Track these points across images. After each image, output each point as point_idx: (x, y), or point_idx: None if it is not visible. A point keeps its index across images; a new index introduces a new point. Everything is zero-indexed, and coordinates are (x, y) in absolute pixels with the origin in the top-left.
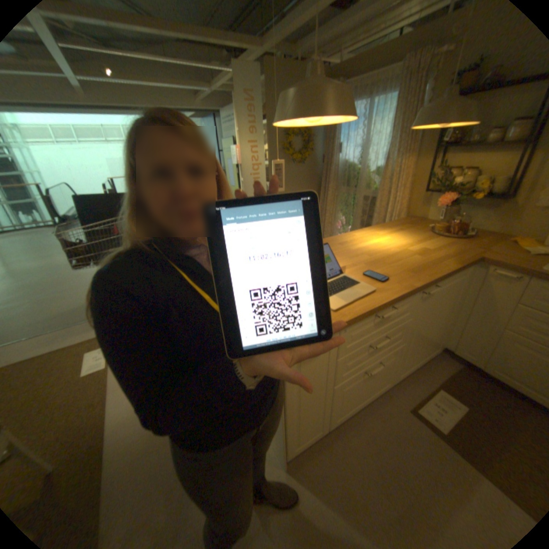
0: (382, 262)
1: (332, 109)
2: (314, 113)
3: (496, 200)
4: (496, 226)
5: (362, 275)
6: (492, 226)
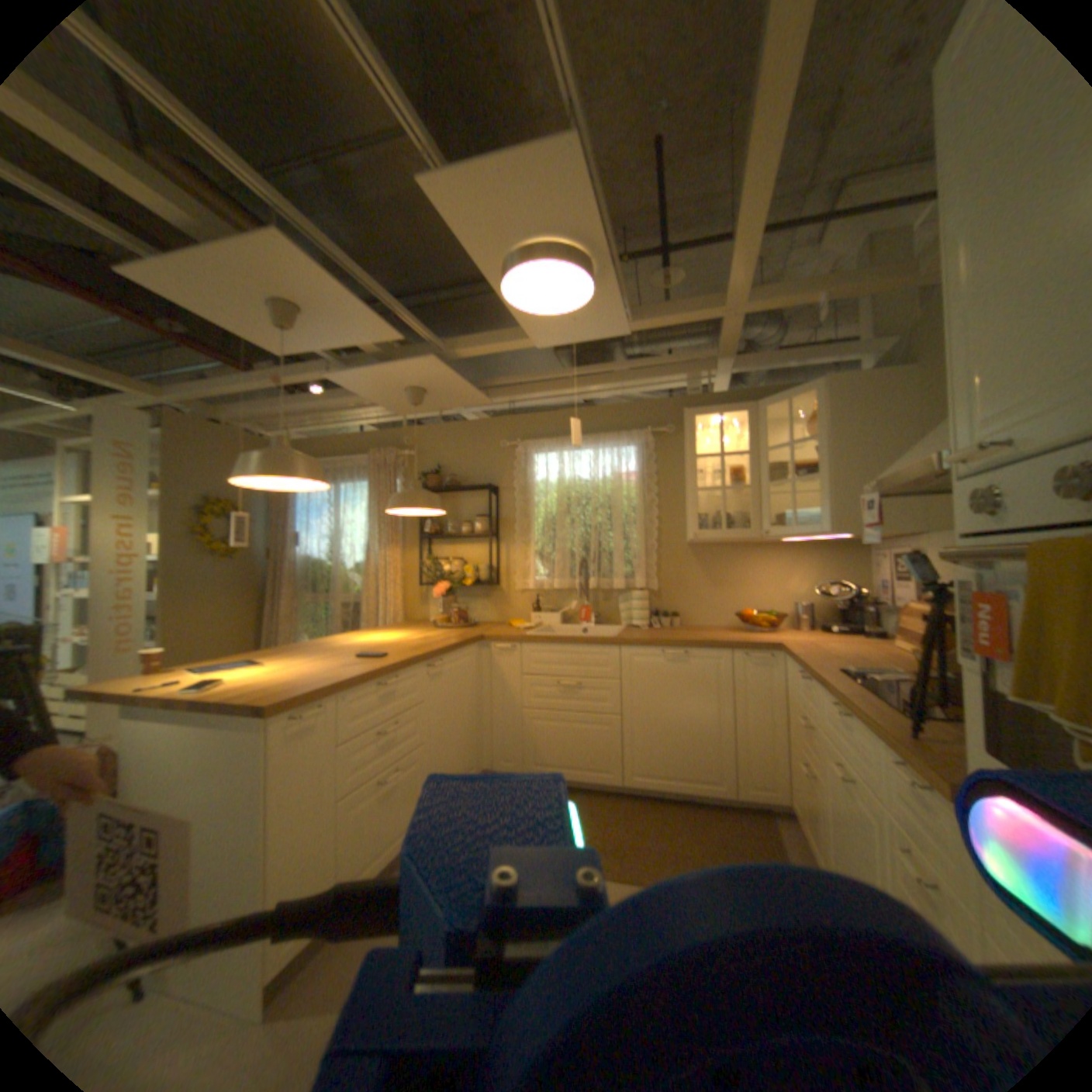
0: (378, 649)
1: (301, 479)
2: (280, 480)
3: (487, 590)
4: (494, 617)
5: (356, 658)
6: (491, 617)
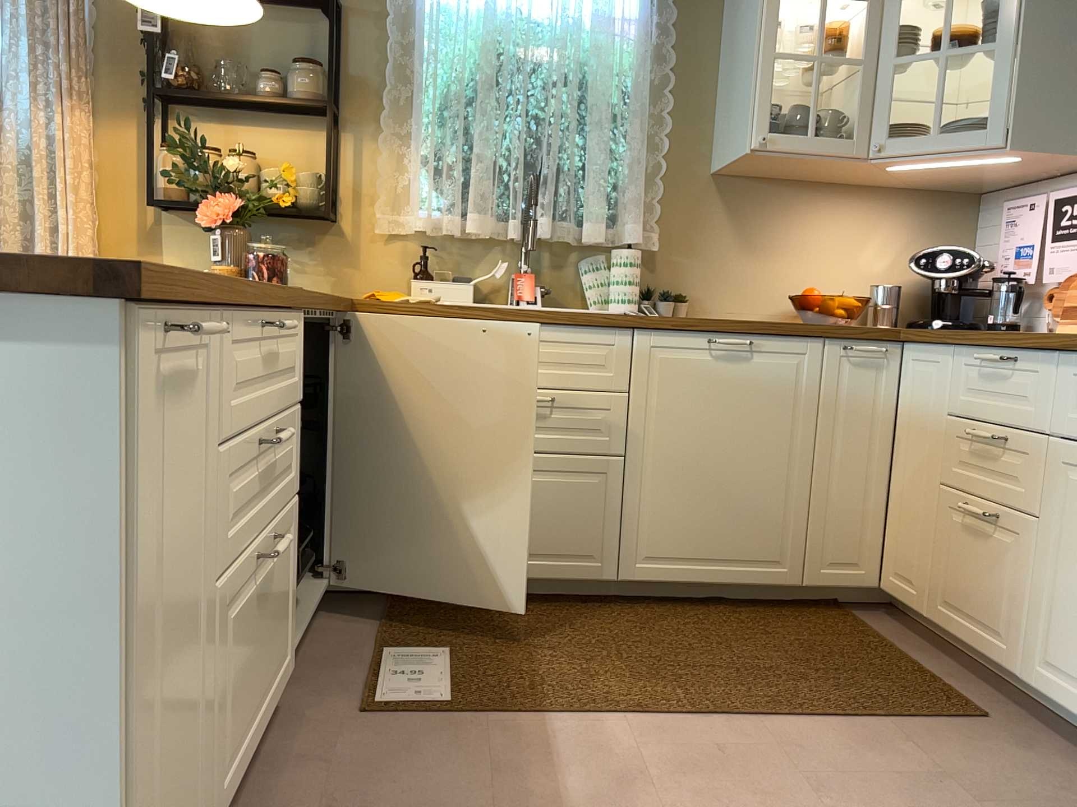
0: None
1: None
2: None
3: (308, 230)
4: (323, 286)
5: None
6: (316, 286)
